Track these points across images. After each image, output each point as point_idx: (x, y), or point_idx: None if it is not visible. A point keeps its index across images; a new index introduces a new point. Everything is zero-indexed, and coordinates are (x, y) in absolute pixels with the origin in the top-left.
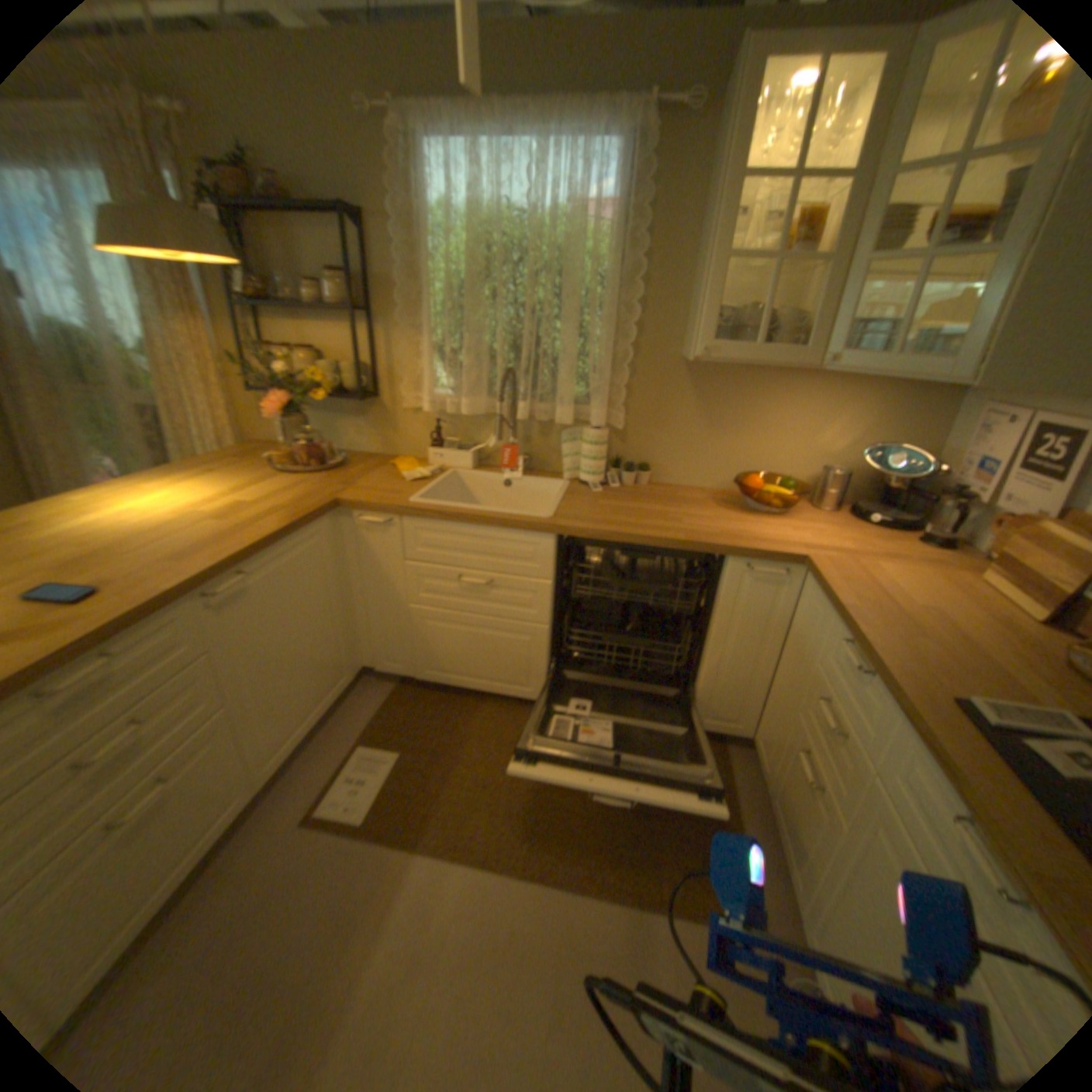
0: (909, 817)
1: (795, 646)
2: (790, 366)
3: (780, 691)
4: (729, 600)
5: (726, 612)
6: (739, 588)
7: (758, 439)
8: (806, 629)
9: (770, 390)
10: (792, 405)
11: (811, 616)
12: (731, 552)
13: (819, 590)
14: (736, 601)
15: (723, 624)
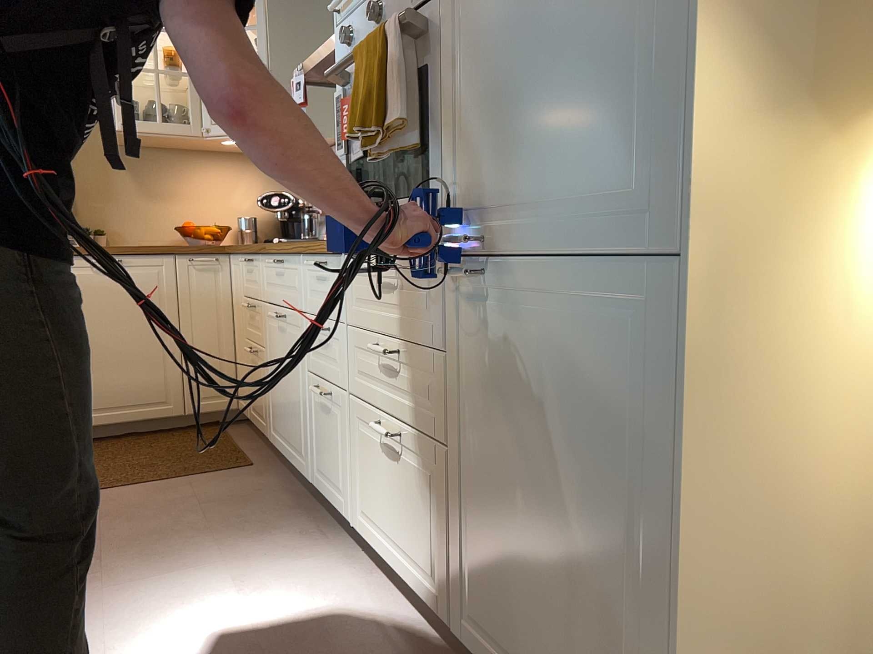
0: (269, 296)
1: (235, 307)
2: (194, 151)
3: (238, 347)
4: (184, 288)
5: (184, 299)
6: (188, 278)
7: (188, 203)
8: (236, 288)
9: (186, 167)
10: (204, 177)
11: (235, 277)
12: (174, 249)
13: (234, 258)
14: (189, 288)
15: (185, 309)
